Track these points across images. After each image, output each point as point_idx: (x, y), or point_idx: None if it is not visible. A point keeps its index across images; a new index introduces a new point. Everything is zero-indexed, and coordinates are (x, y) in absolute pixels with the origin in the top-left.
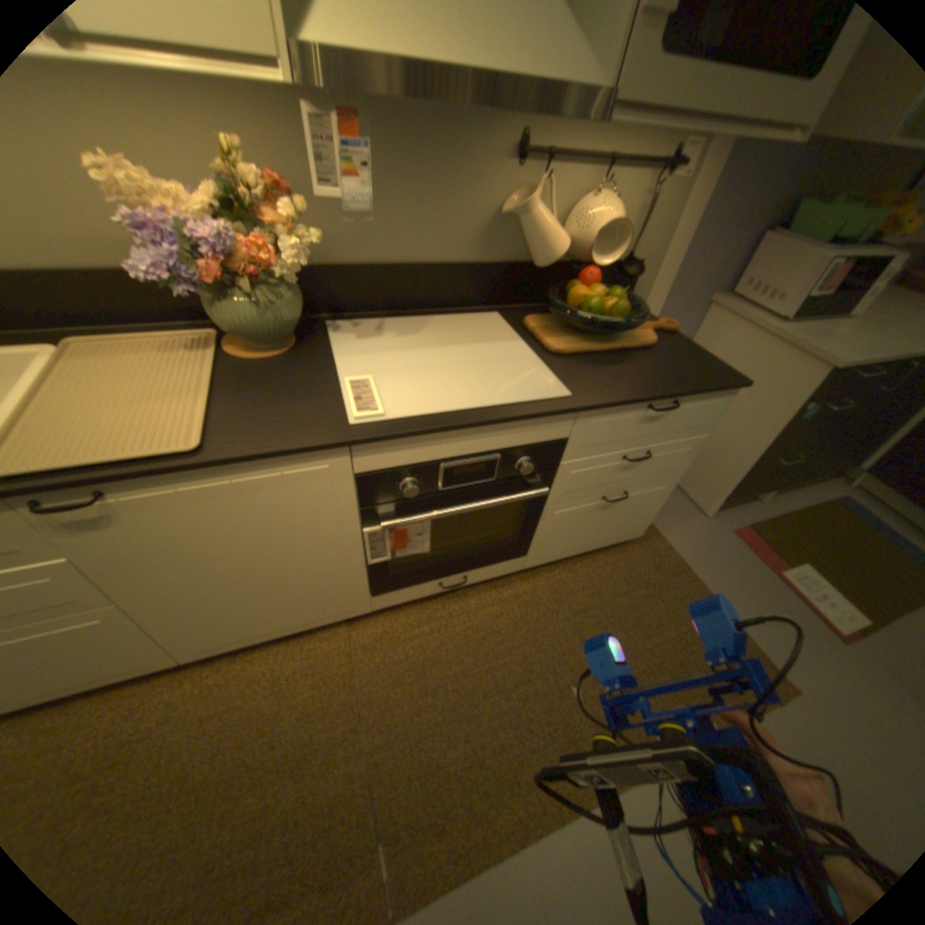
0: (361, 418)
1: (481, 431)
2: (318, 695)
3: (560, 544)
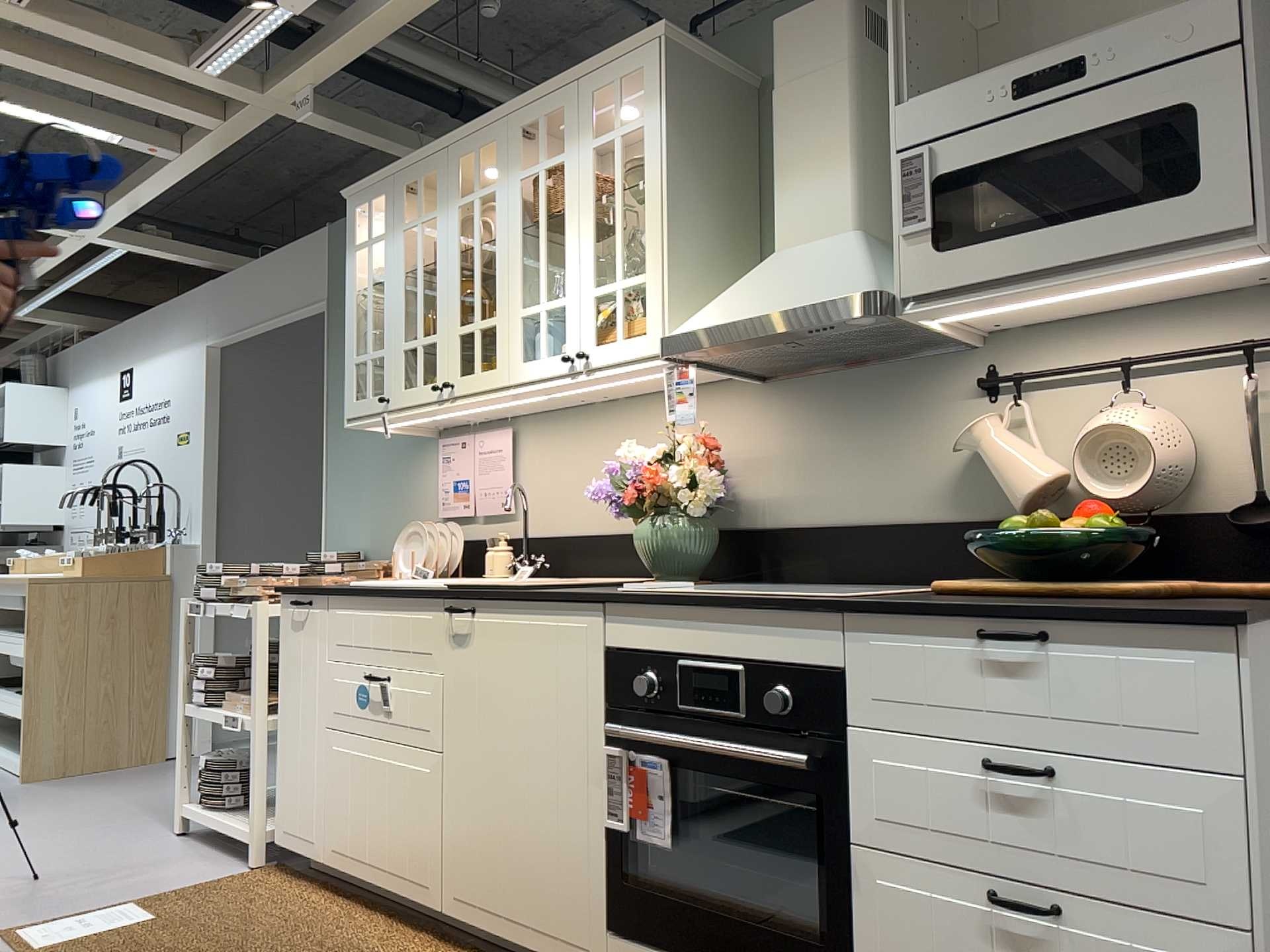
0: (630, 589)
1: (718, 619)
2: None
3: None
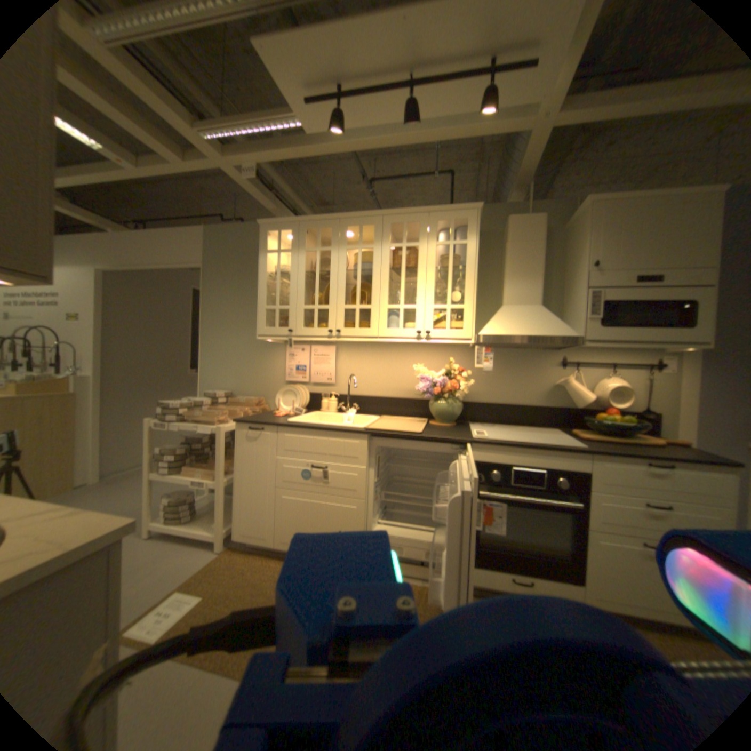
0: (477, 436)
1: (532, 453)
2: (422, 615)
3: (616, 588)
